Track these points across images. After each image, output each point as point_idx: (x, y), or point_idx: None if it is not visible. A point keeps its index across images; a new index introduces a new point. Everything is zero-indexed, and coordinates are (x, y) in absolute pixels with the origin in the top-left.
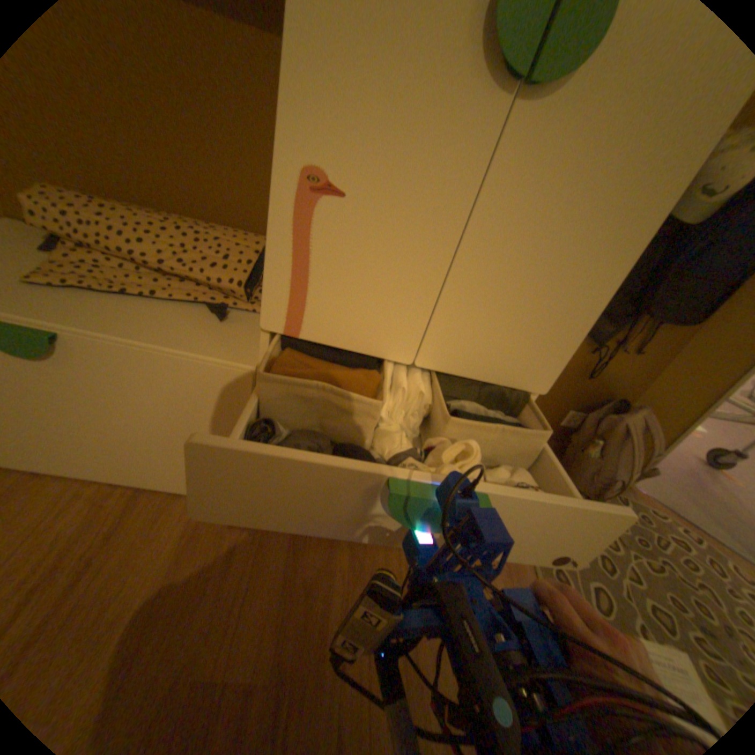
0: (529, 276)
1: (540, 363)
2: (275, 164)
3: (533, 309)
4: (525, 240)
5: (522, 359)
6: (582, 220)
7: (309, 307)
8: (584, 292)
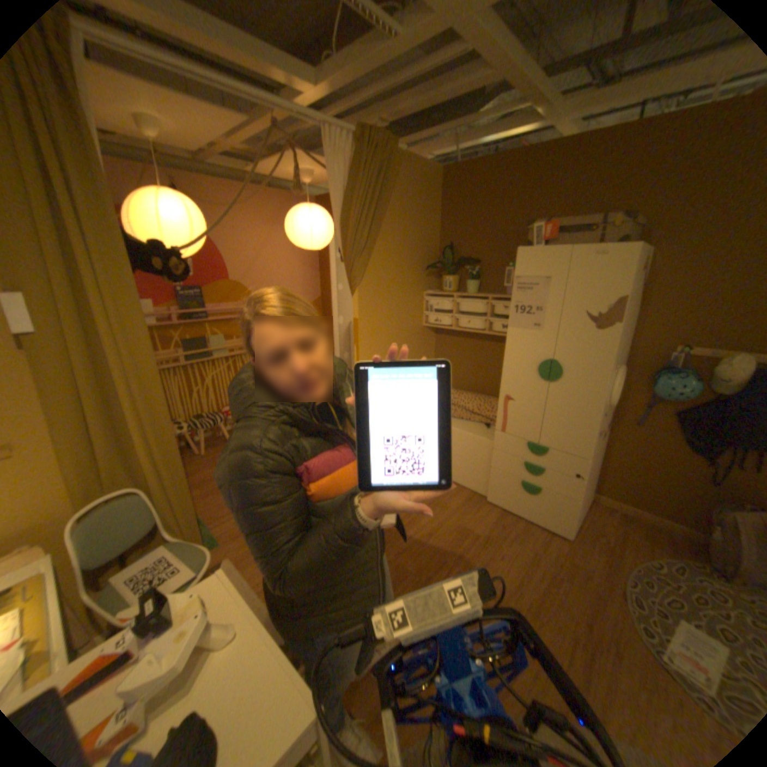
0: (569, 421)
1: (584, 449)
2: (500, 396)
3: (574, 430)
4: (564, 411)
5: (577, 447)
6: (578, 407)
7: (508, 426)
8: (589, 426)
